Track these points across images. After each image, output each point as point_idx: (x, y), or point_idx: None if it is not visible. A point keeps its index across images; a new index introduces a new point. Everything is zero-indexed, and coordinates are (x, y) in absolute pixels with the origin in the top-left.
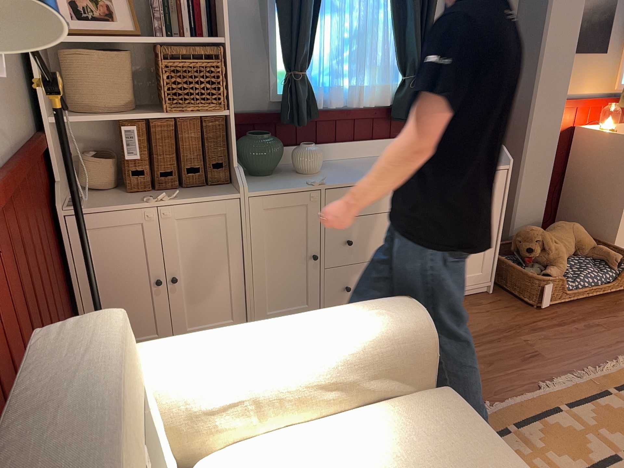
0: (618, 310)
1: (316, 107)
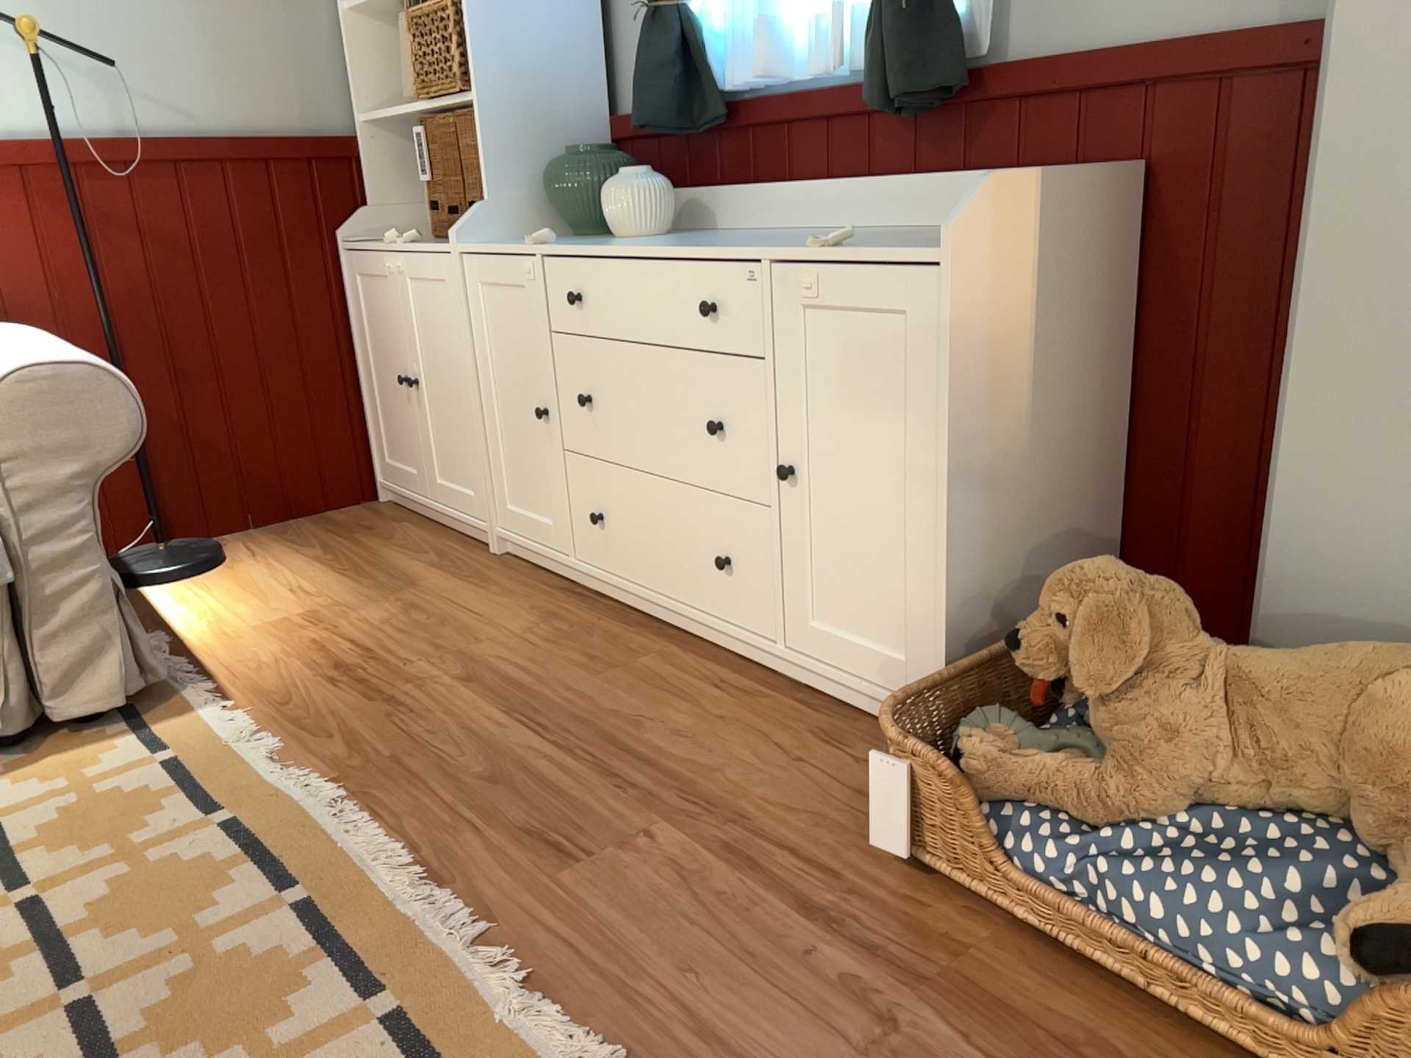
0: None
1: (716, 89)
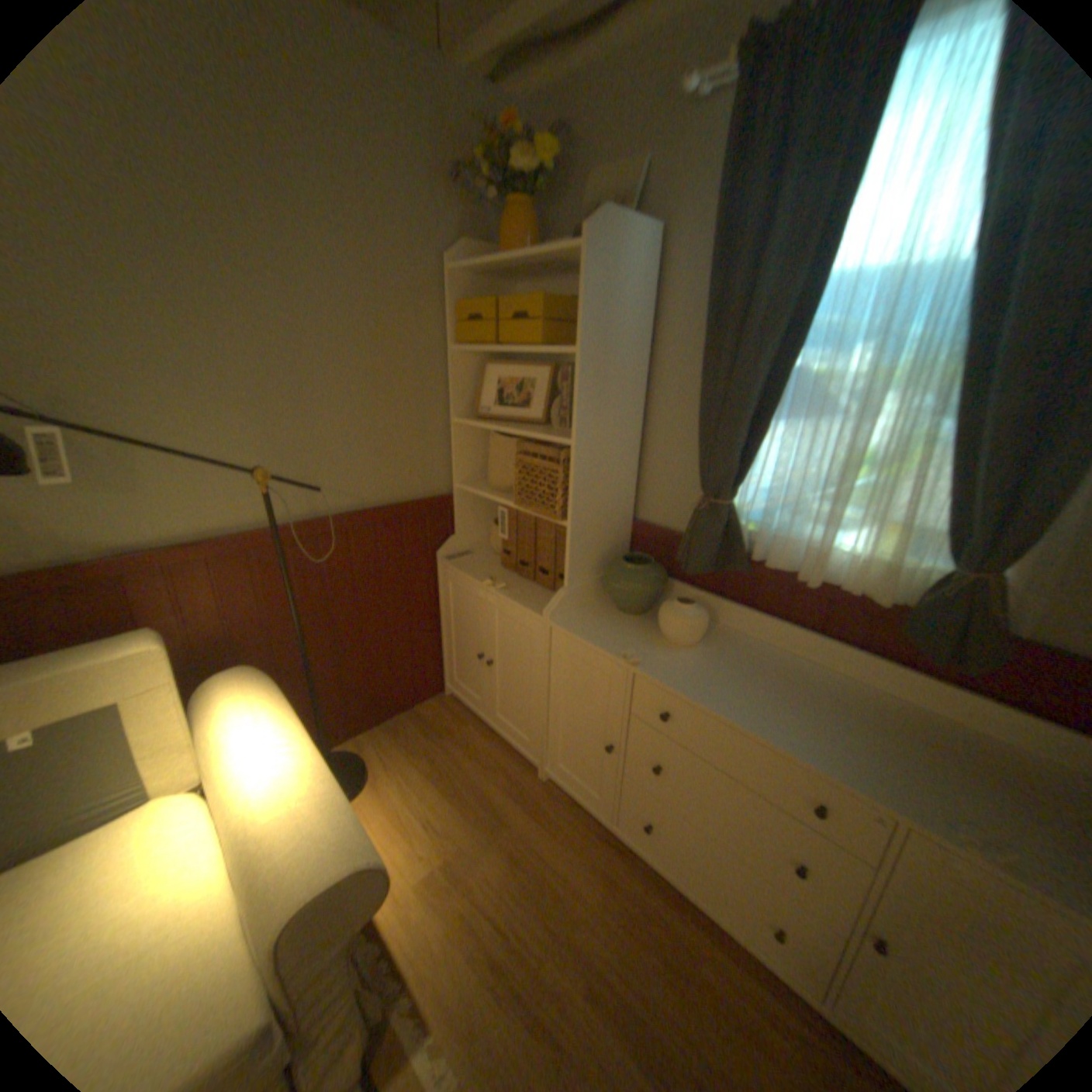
0: None
1: (749, 555)
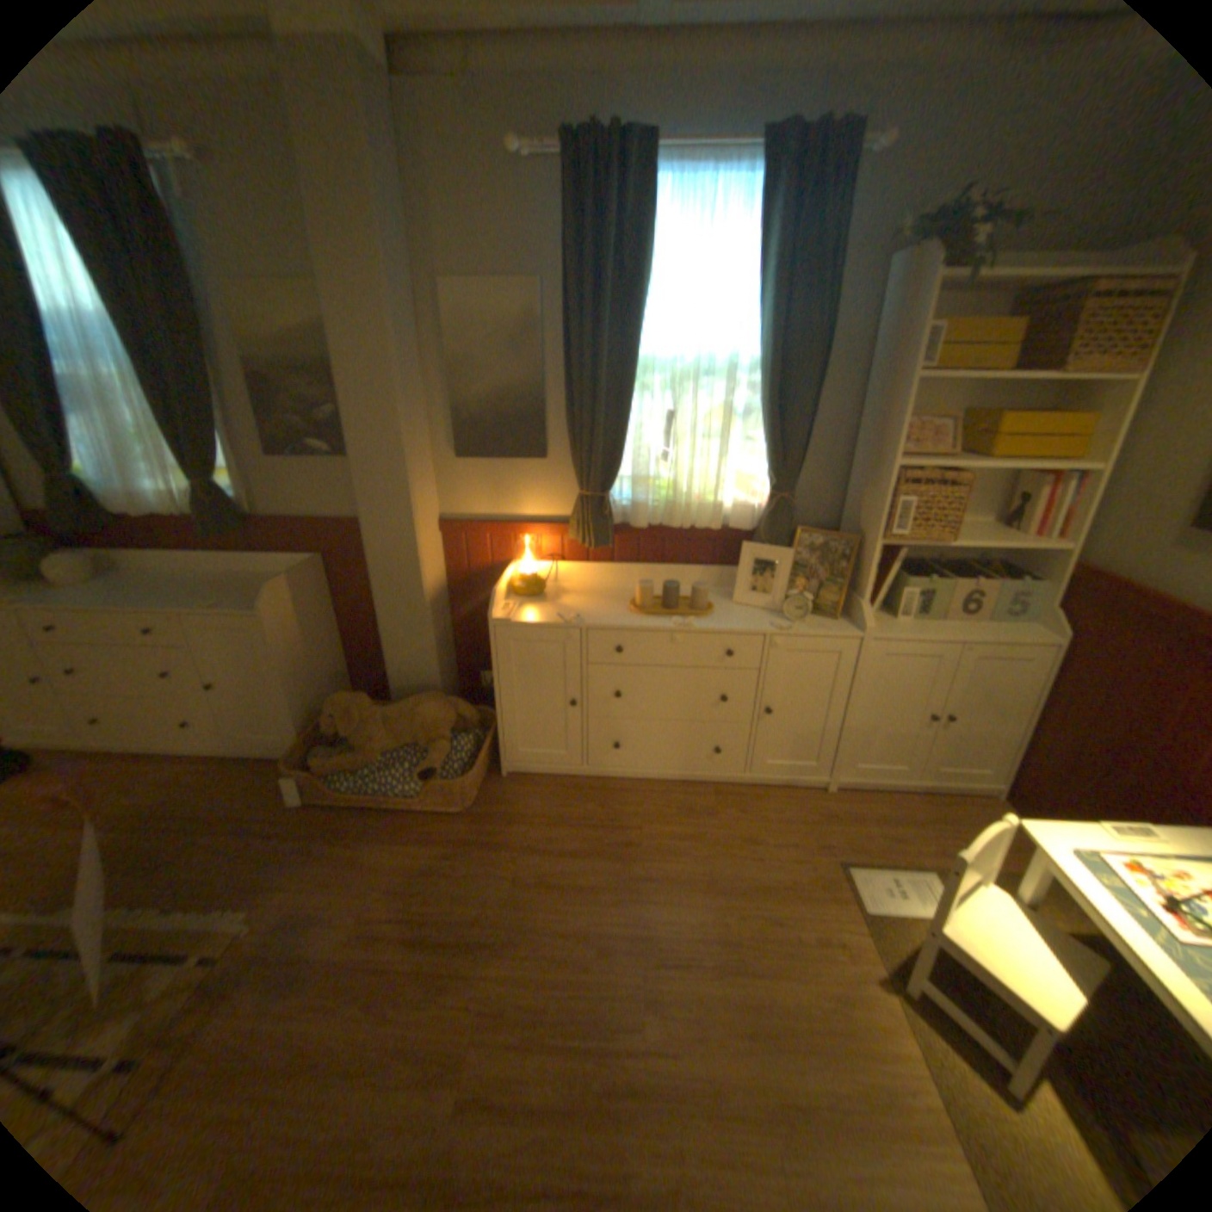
0: (378, 844)
1: (102, 513)
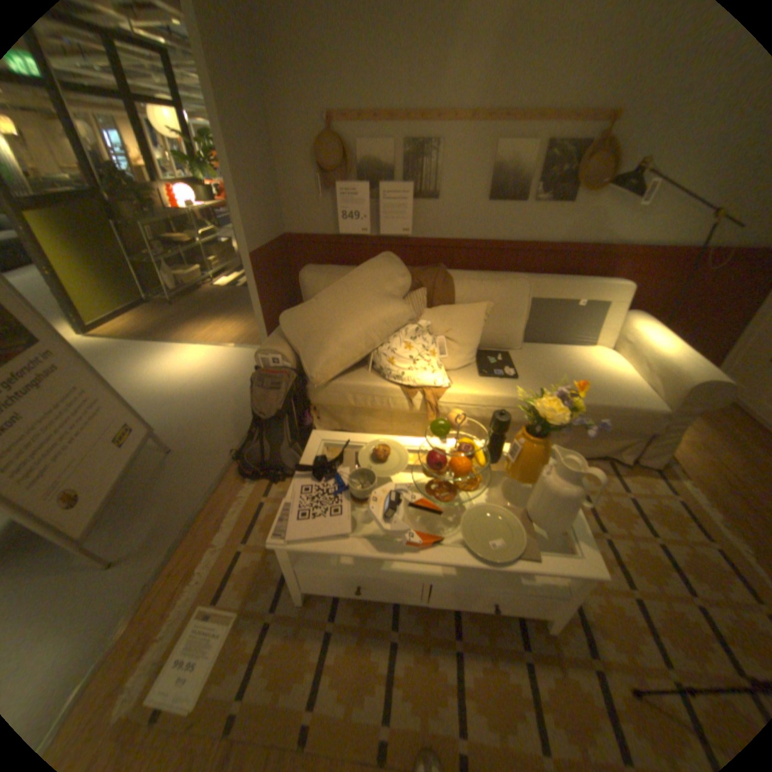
0: None
1: None
